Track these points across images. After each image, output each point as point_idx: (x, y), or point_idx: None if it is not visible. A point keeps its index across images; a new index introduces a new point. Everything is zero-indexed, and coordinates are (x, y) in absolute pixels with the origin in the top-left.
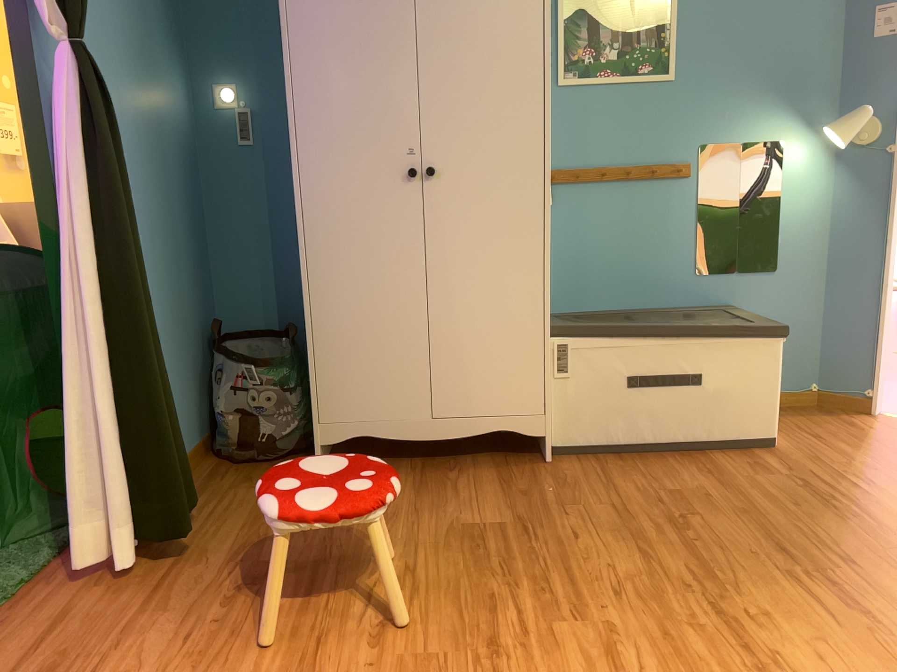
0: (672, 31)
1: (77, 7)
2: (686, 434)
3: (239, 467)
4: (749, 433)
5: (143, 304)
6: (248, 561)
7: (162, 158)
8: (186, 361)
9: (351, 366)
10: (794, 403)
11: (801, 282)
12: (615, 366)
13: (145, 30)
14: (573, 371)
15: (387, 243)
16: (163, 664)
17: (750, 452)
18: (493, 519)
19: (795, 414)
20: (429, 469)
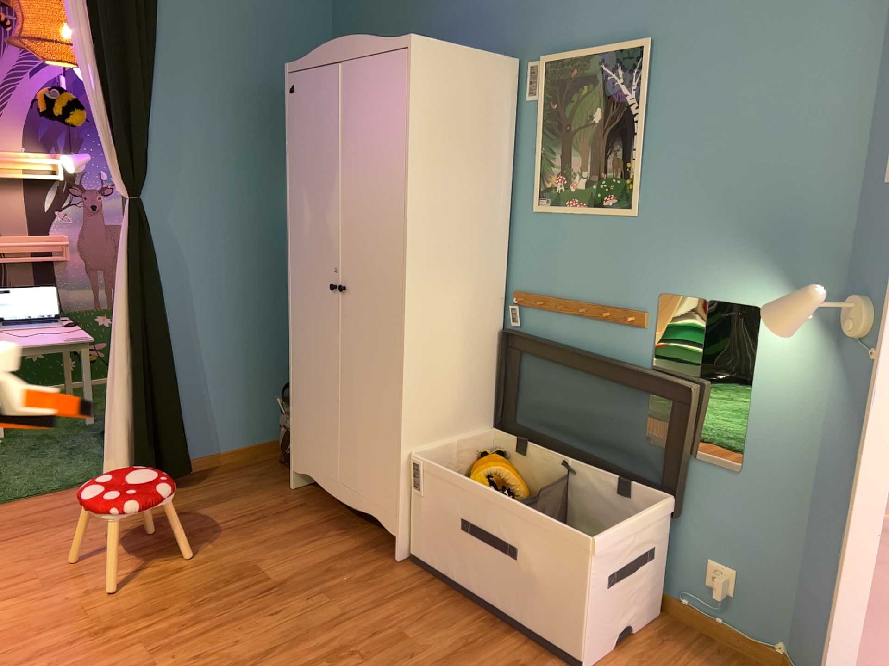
0: (637, 160)
1: (132, 177)
2: (507, 603)
3: (266, 468)
4: (560, 636)
5: (153, 348)
6: (154, 524)
7: (265, 246)
8: (268, 384)
9: (306, 422)
10: (749, 652)
11: (772, 497)
12: (457, 503)
13: (263, 161)
14: (429, 492)
15: (324, 336)
16: (41, 550)
17: (554, 658)
18: (274, 577)
19: (722, 663)
20: (331, 524)
